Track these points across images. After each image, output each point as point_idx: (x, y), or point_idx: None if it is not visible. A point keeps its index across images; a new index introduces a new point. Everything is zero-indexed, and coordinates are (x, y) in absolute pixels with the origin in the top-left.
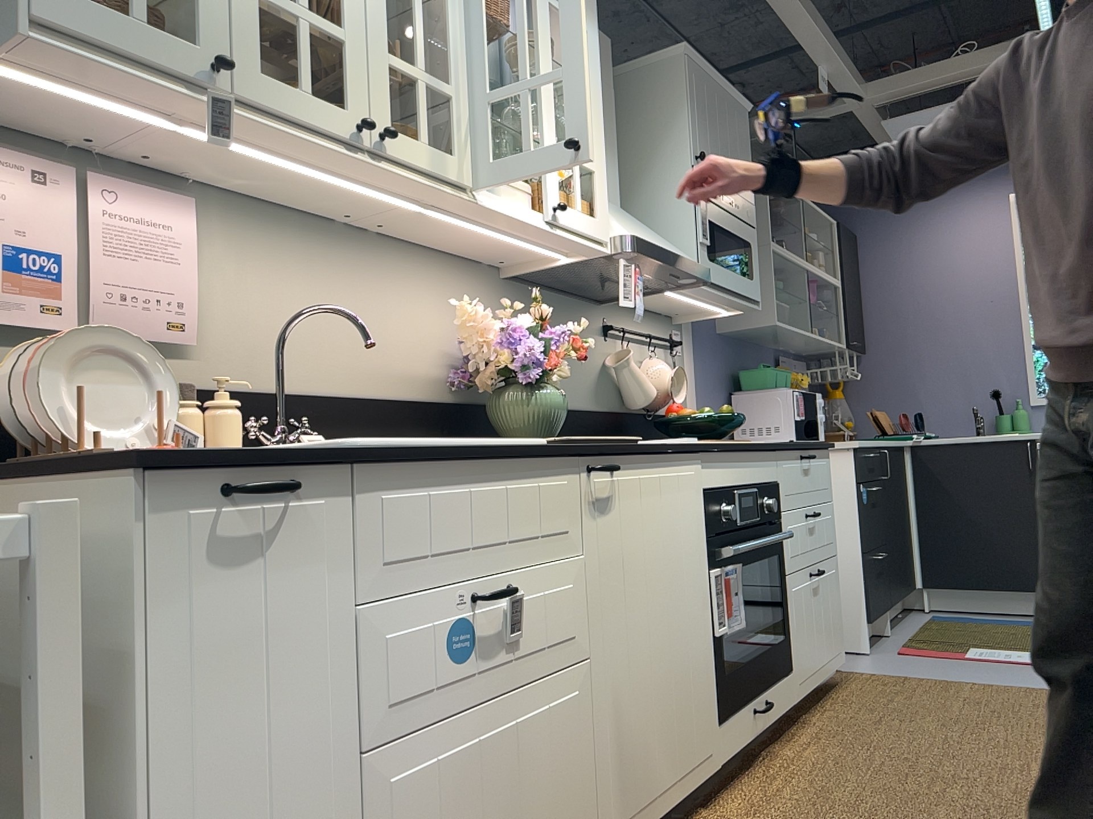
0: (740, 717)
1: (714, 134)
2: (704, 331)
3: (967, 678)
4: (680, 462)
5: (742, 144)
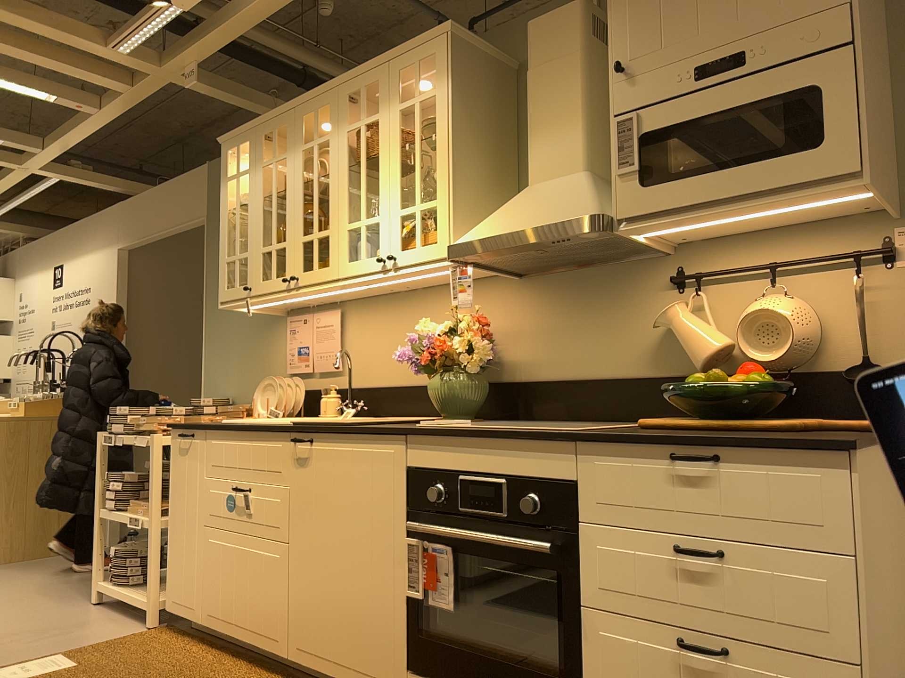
0: None
1: None
2: None
3: None
4: (374, 441)
5: None
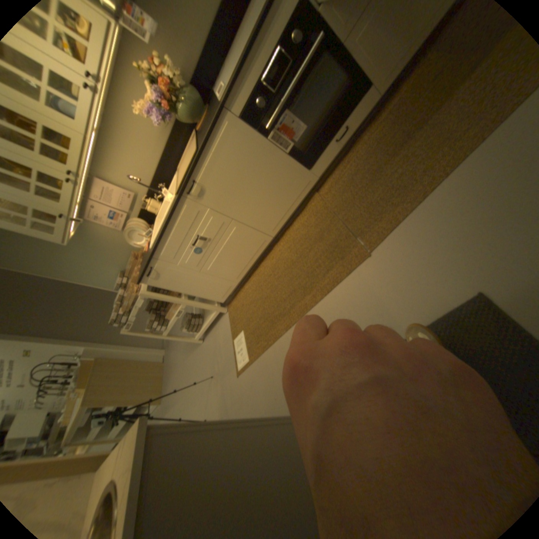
0: (325, 154)
1: None
2: None
3: None
4: (216, 133)
5: None
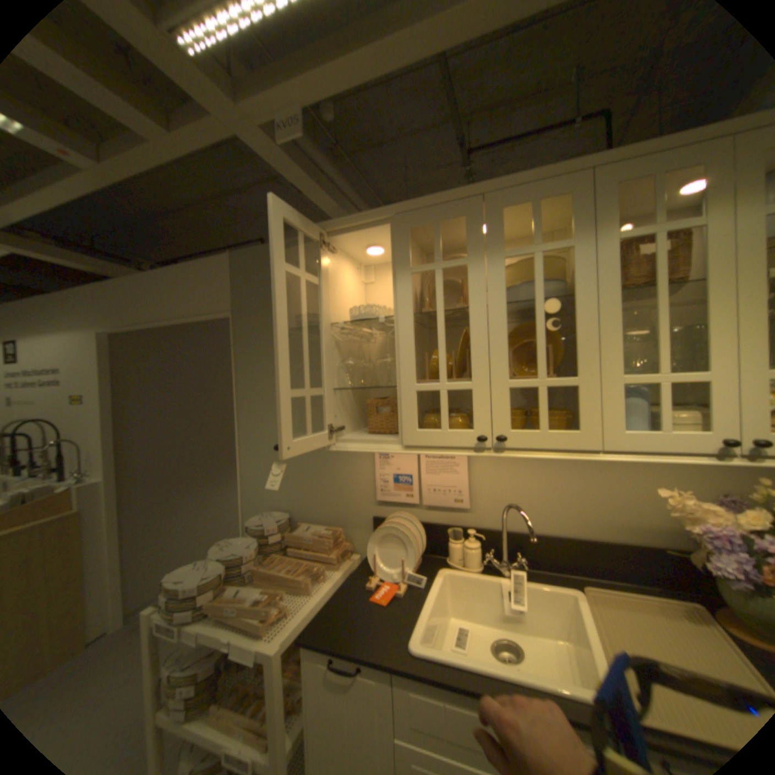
0: None
1: None
2: None
3: None
4: None
5: None
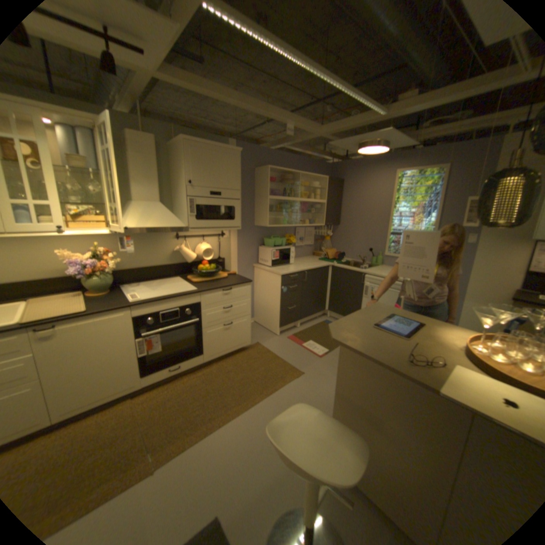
0: (158, 374)
1: (206, 169)
2: (244, 226)
3: (285, 357)
4: (111, 314)
5: (231, 167)
